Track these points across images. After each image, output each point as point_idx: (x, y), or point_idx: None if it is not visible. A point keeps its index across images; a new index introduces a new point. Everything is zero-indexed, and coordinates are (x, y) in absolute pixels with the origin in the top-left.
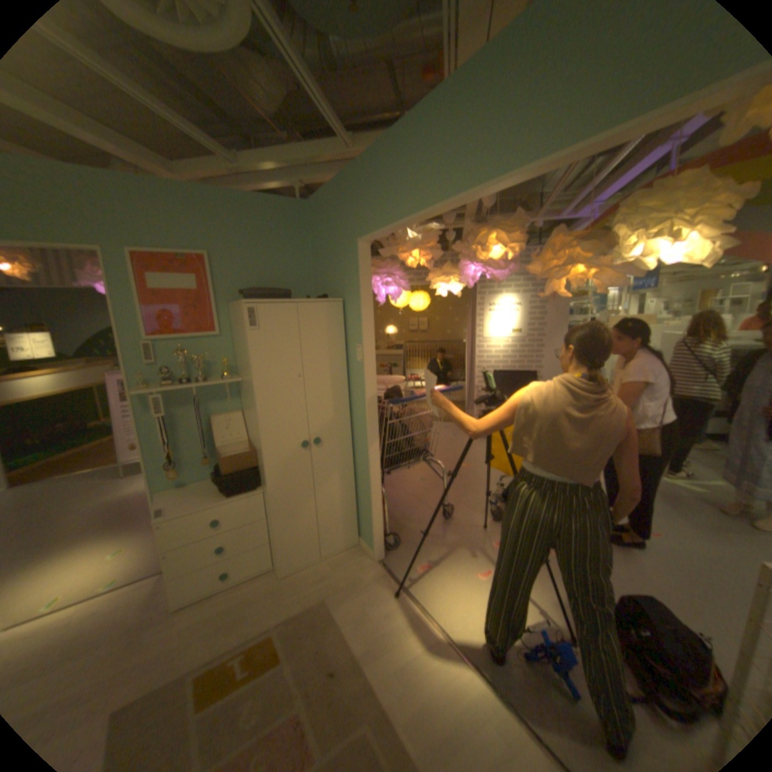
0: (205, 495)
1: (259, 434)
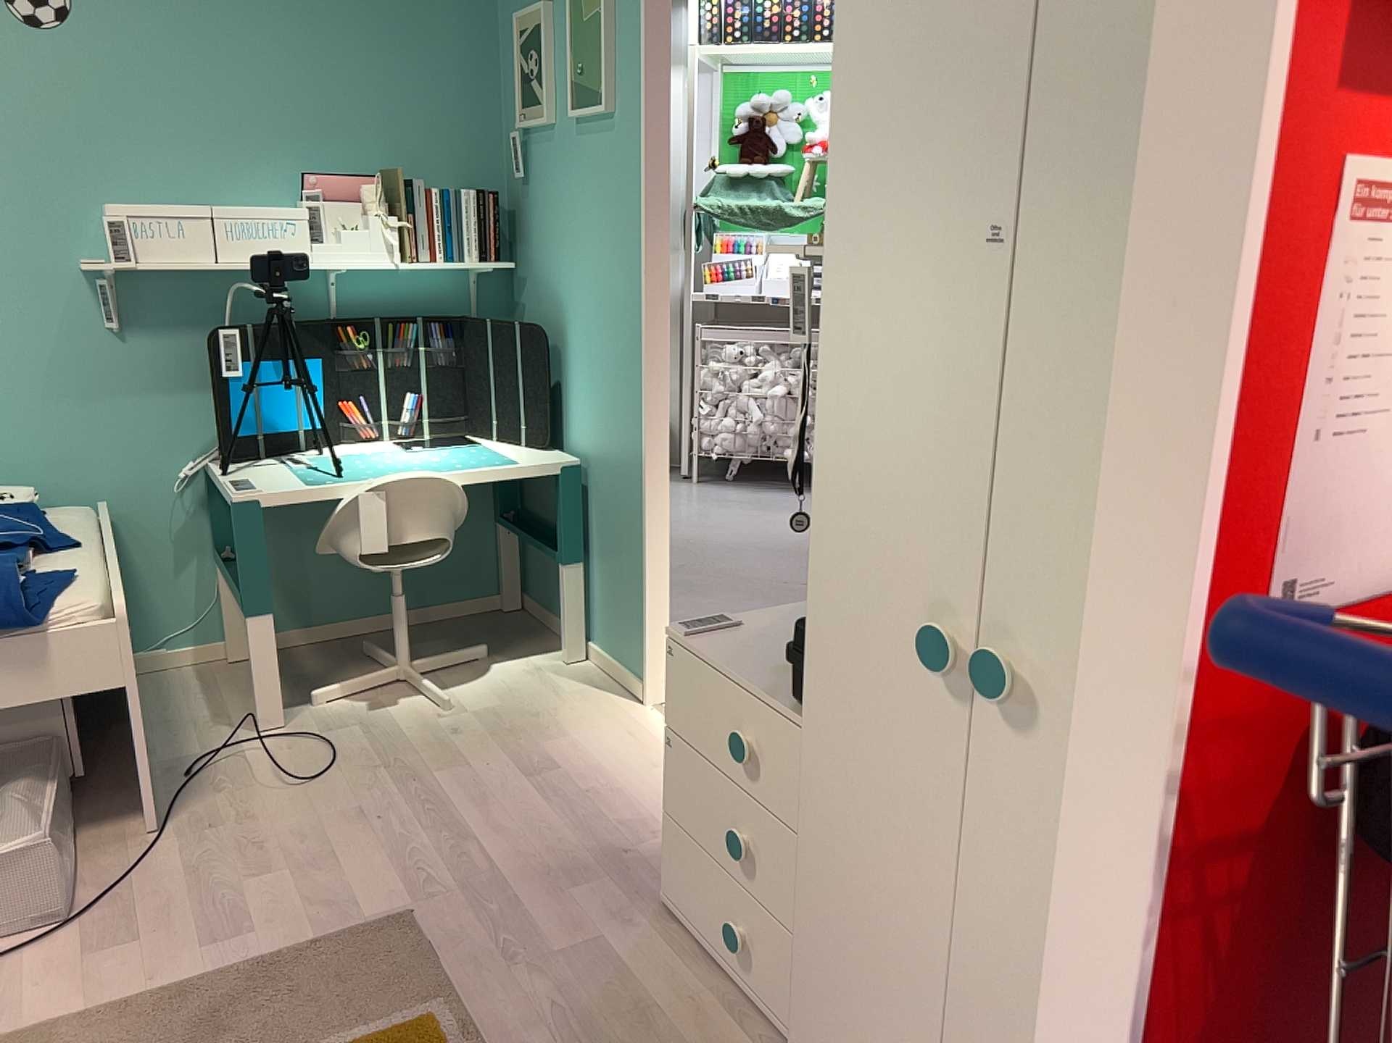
0: None
1: (829, 484)
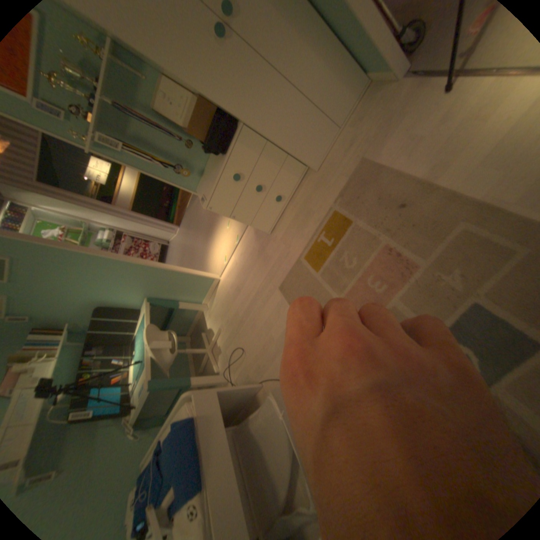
0: (214, 164)
1: (172, 72)
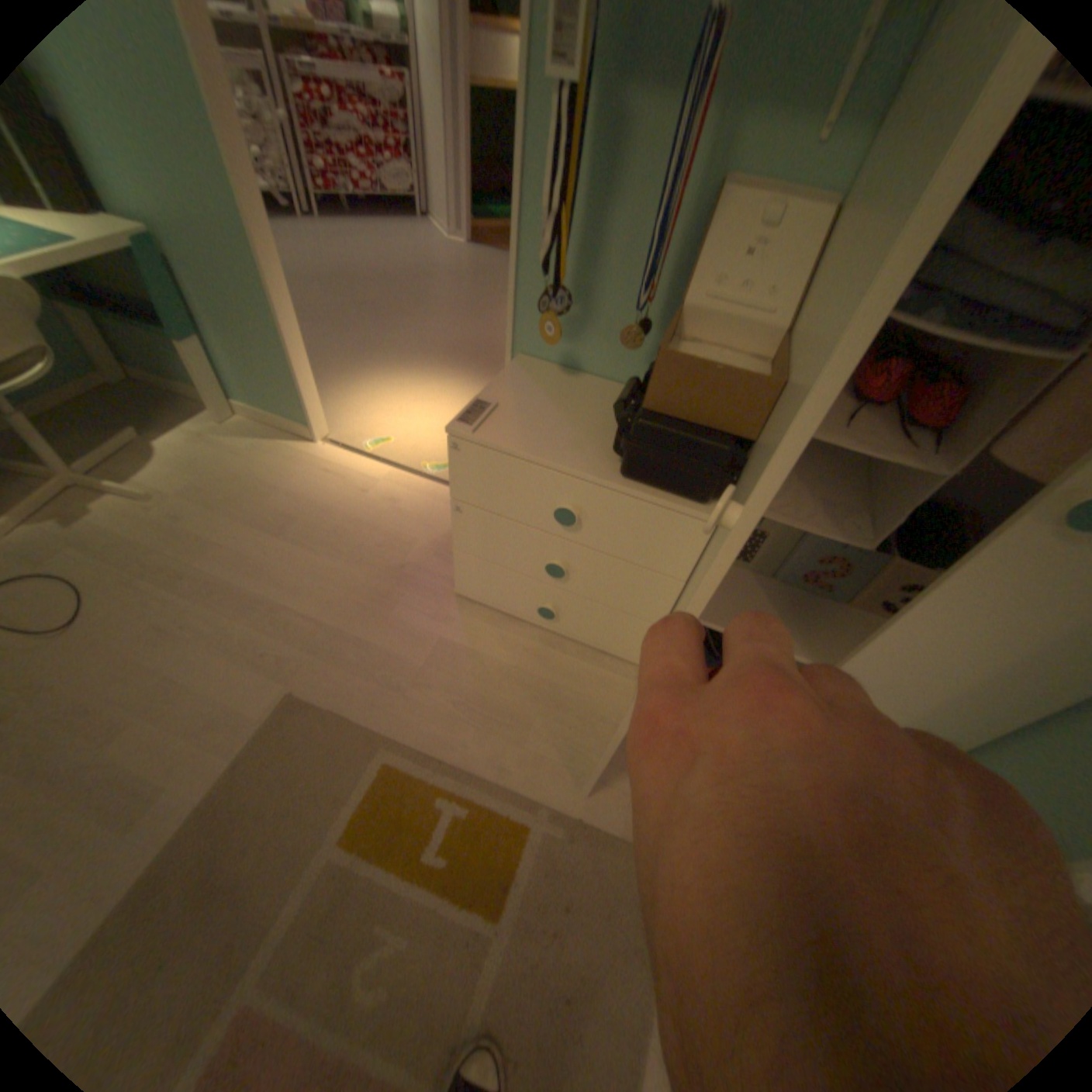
0: (592, 432)
1: (855, 327)
